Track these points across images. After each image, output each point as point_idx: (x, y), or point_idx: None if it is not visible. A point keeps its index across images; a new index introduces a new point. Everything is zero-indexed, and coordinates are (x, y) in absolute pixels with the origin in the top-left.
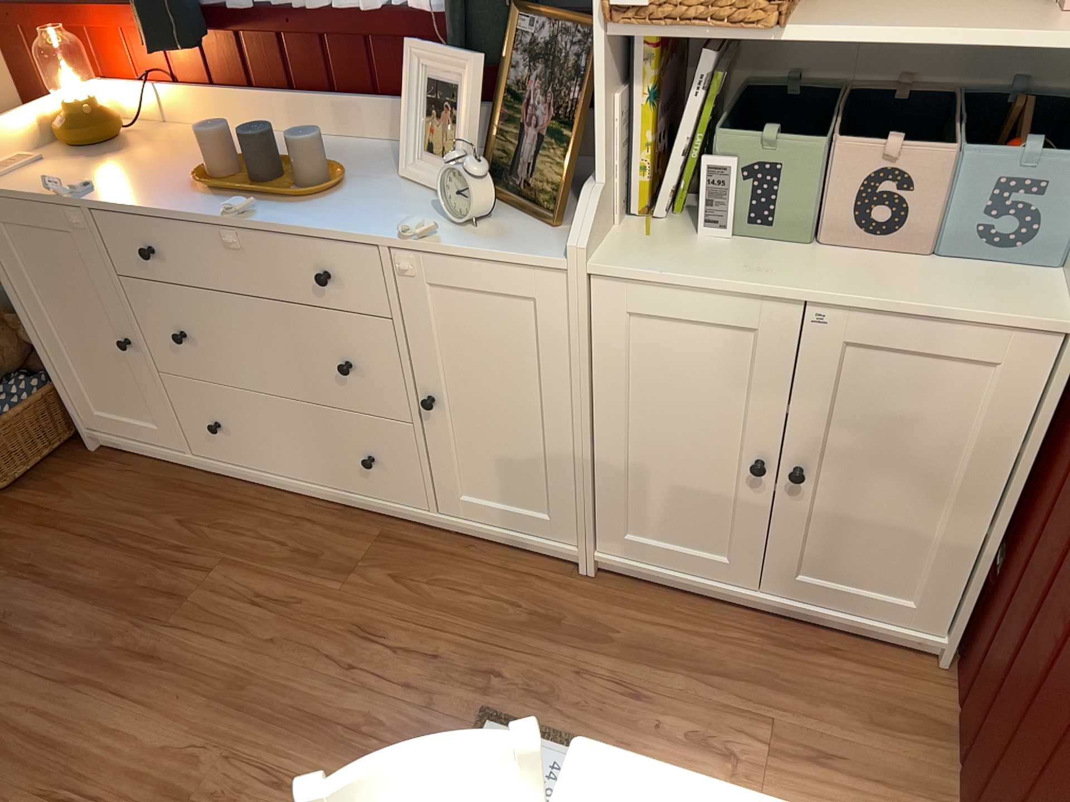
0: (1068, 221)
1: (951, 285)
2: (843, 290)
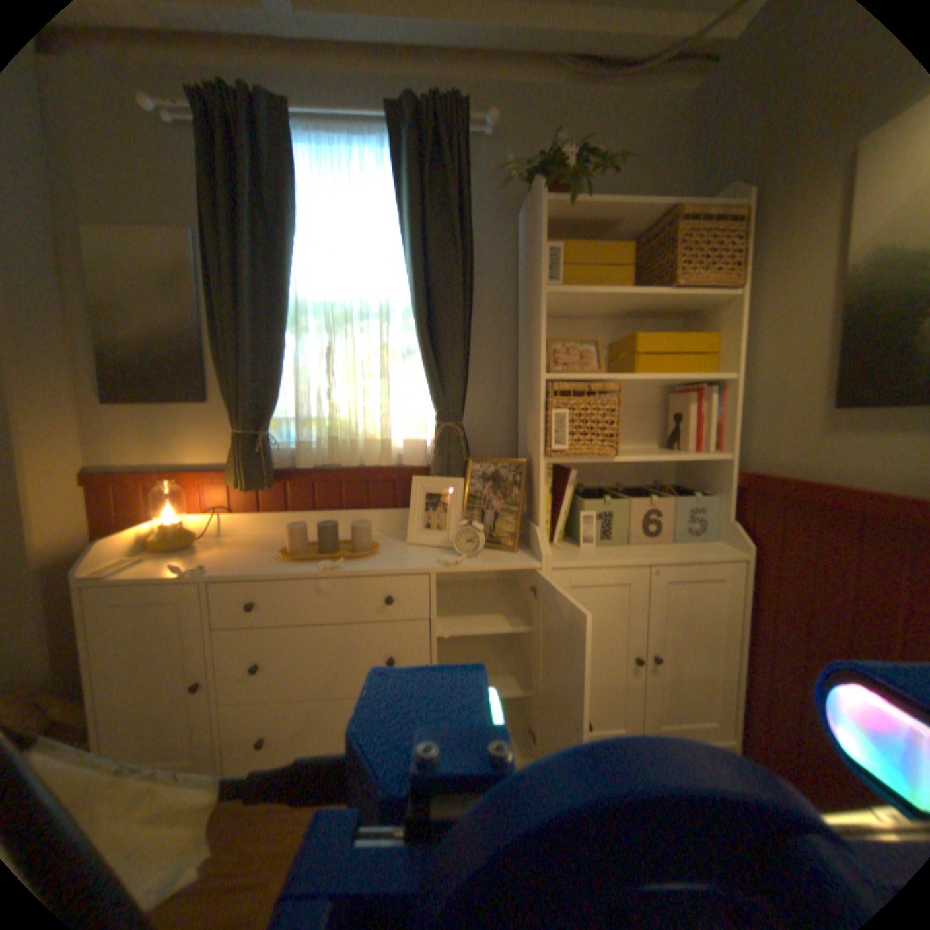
0: (723, 519)
1: (696, 549)
2: (665, 556)
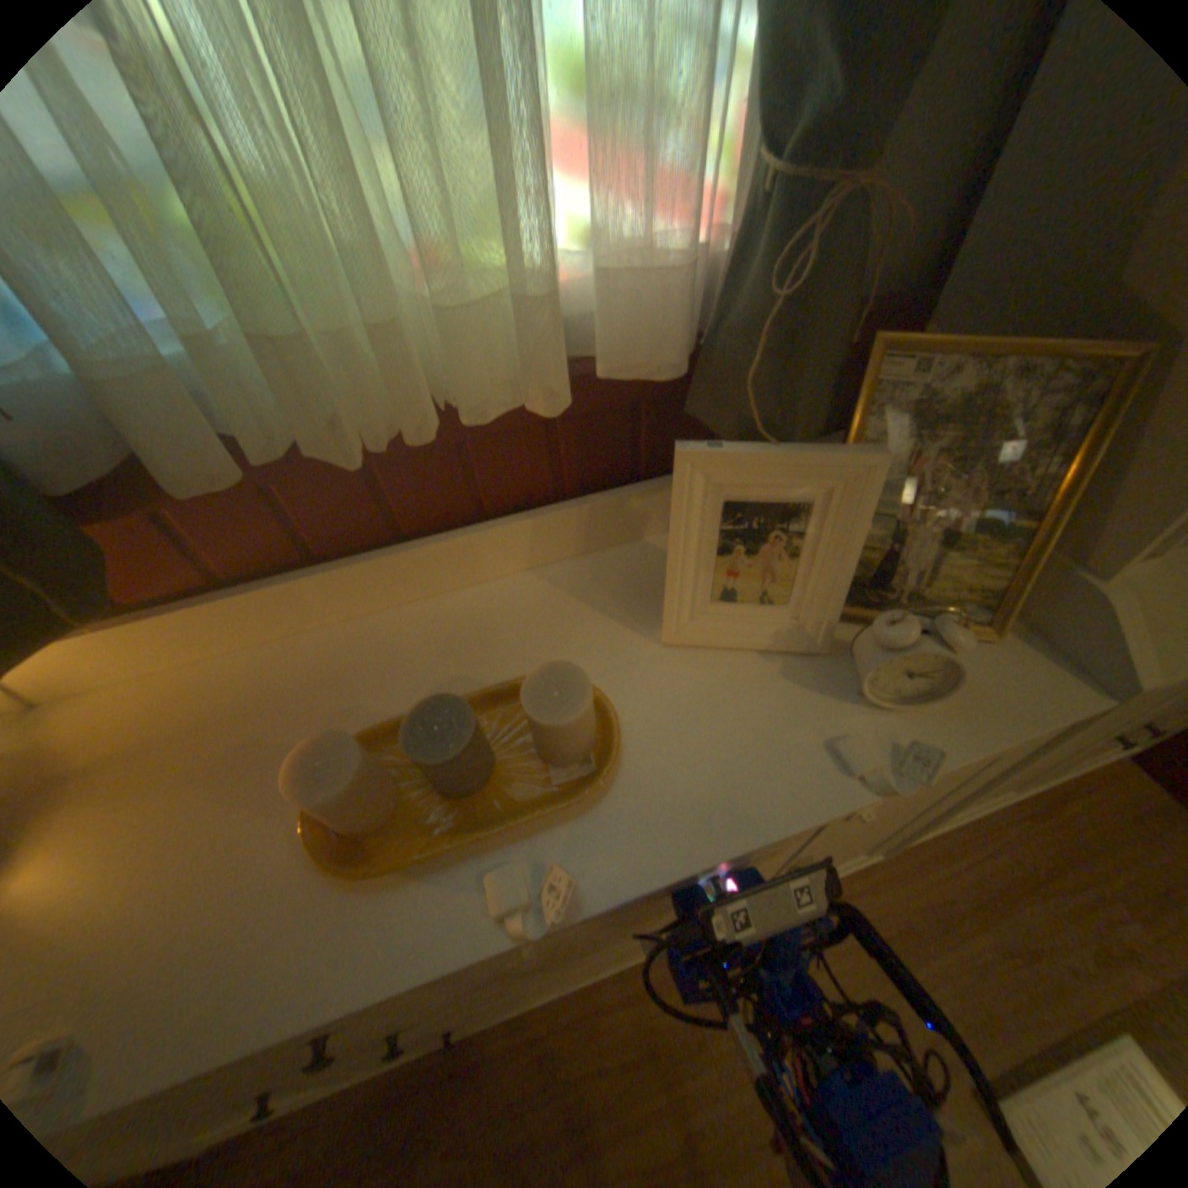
0: None
1: None
2: None
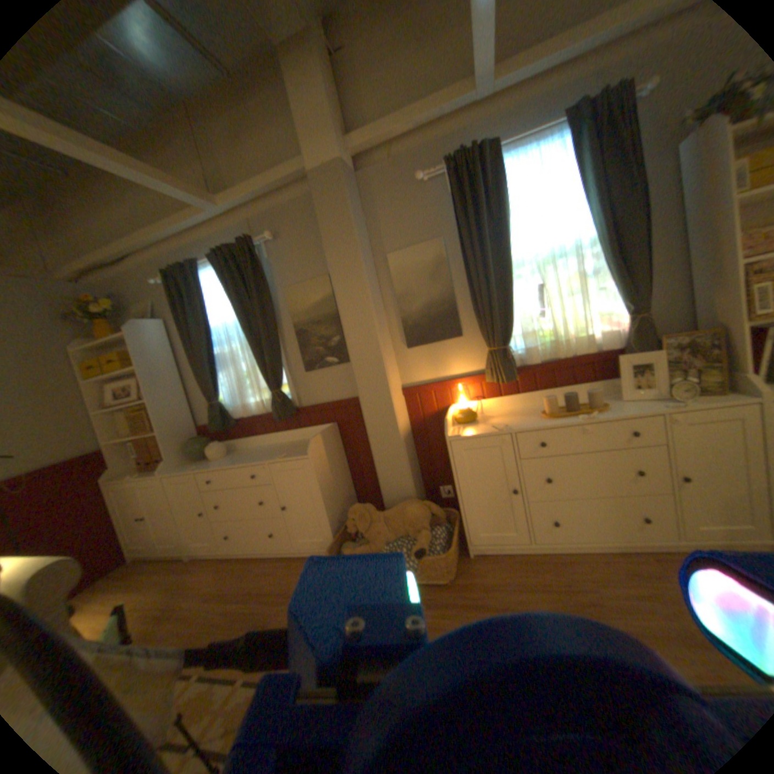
0: None
1: None
2: None
